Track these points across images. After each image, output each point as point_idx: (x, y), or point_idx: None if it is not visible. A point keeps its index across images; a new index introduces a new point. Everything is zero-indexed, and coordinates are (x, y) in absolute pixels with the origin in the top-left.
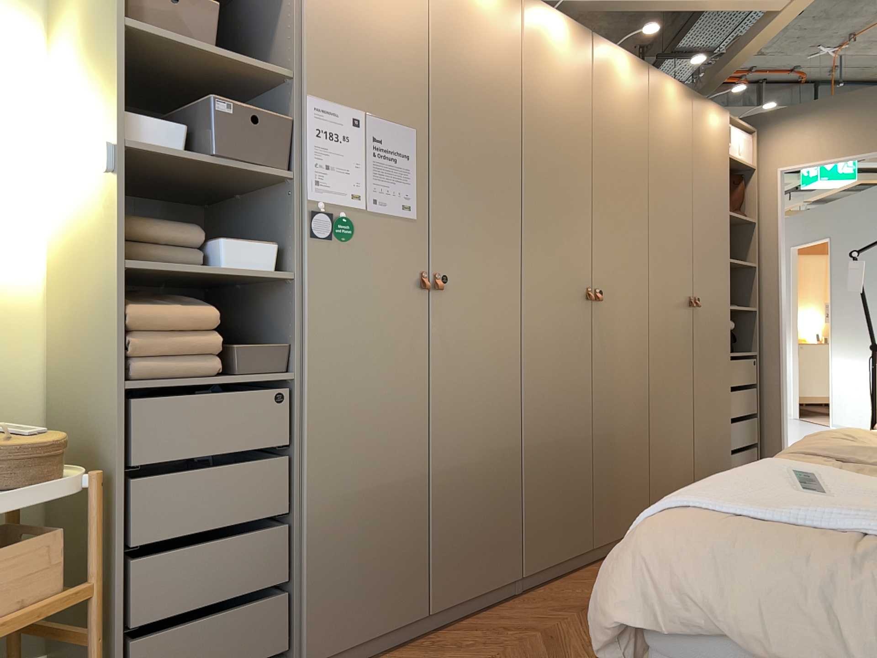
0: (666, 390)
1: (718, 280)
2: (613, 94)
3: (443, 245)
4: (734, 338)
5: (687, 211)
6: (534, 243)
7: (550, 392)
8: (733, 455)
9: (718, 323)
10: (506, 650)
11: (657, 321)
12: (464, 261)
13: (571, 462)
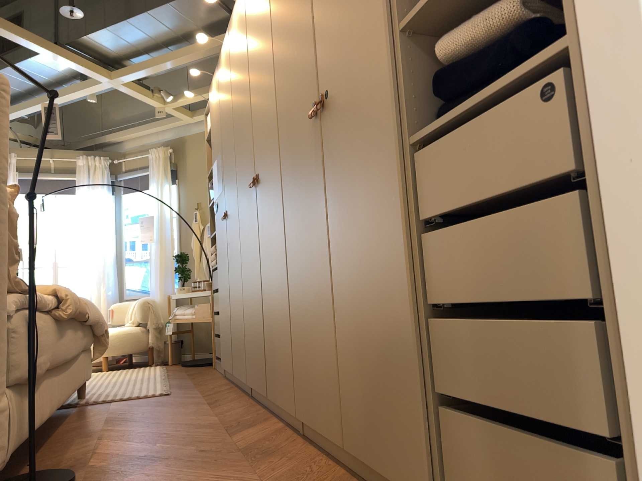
0: (299, 251)
1: (352, 27)
2: (254, 7)
3: (229, 196)
4: (492, 65)
5: (303, 0)
6: (240, 171)
7: (249, 263)
8: (441, 402)
9: (358, 107)
10: (203, 387)
11: (287, 175)
12: (231, 200)
13: (257, 313)
